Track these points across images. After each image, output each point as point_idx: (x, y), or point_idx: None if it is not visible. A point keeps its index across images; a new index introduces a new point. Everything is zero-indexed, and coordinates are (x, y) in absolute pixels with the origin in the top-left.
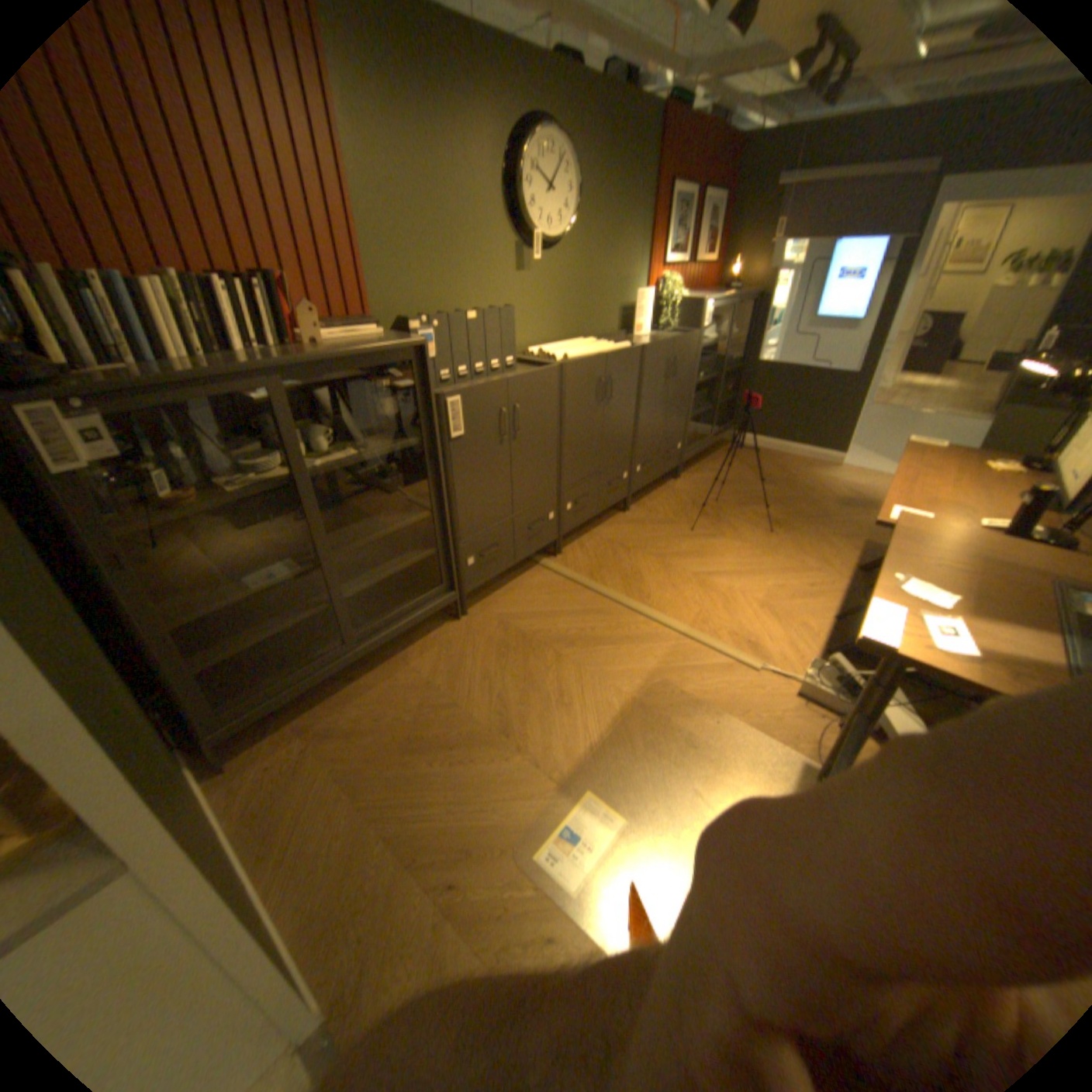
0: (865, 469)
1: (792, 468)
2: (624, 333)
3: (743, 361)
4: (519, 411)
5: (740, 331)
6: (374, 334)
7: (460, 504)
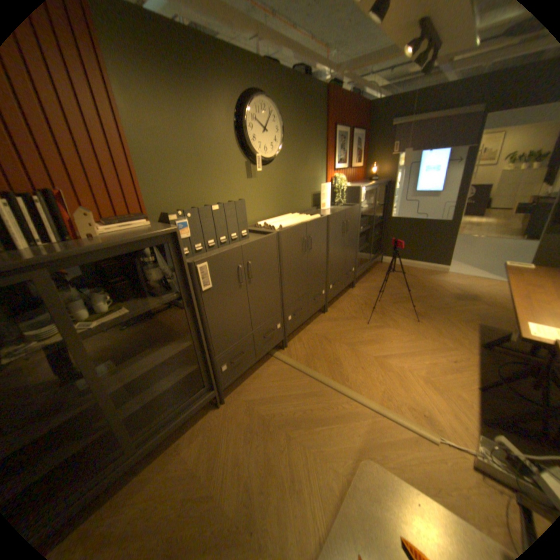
0: (460, 275)
1: (417, 277)
2: (313, 209)
3: (381, 219)
4: (249, 266)
5: (378, 203)
6: (140, 226)
7: (210, 334)
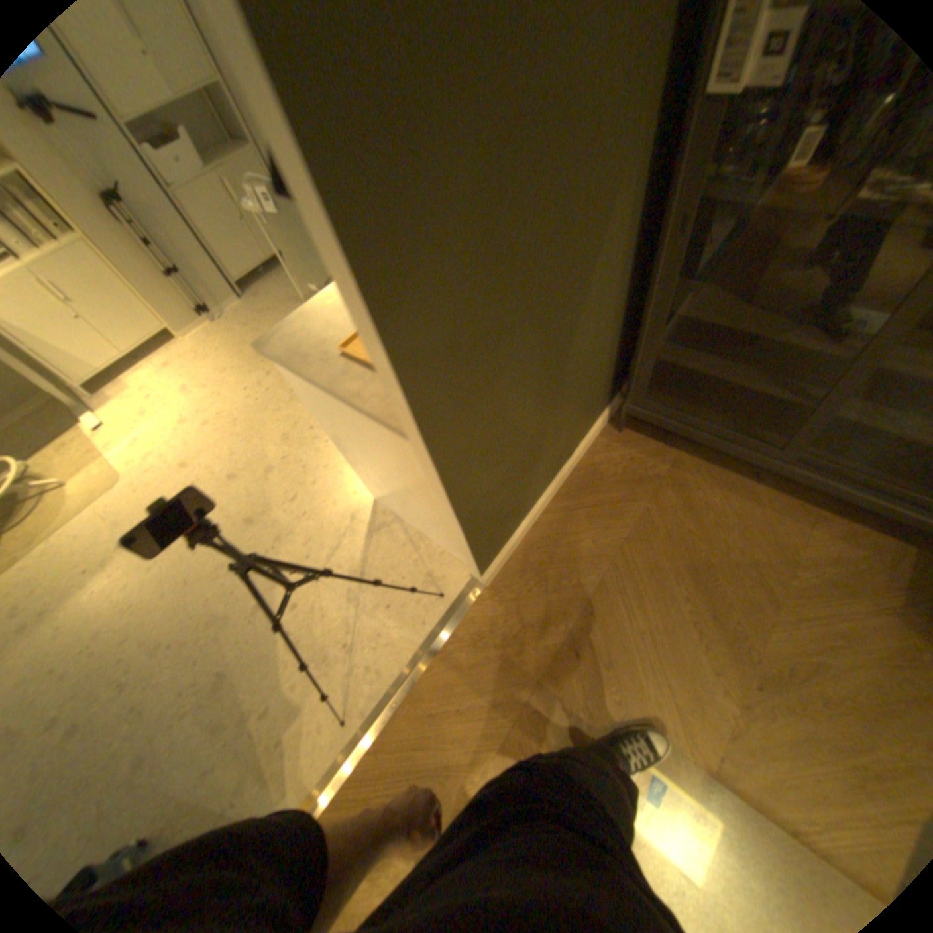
0: None
1: None
2: None
3: None
4: None
5: None
6: None
7: None
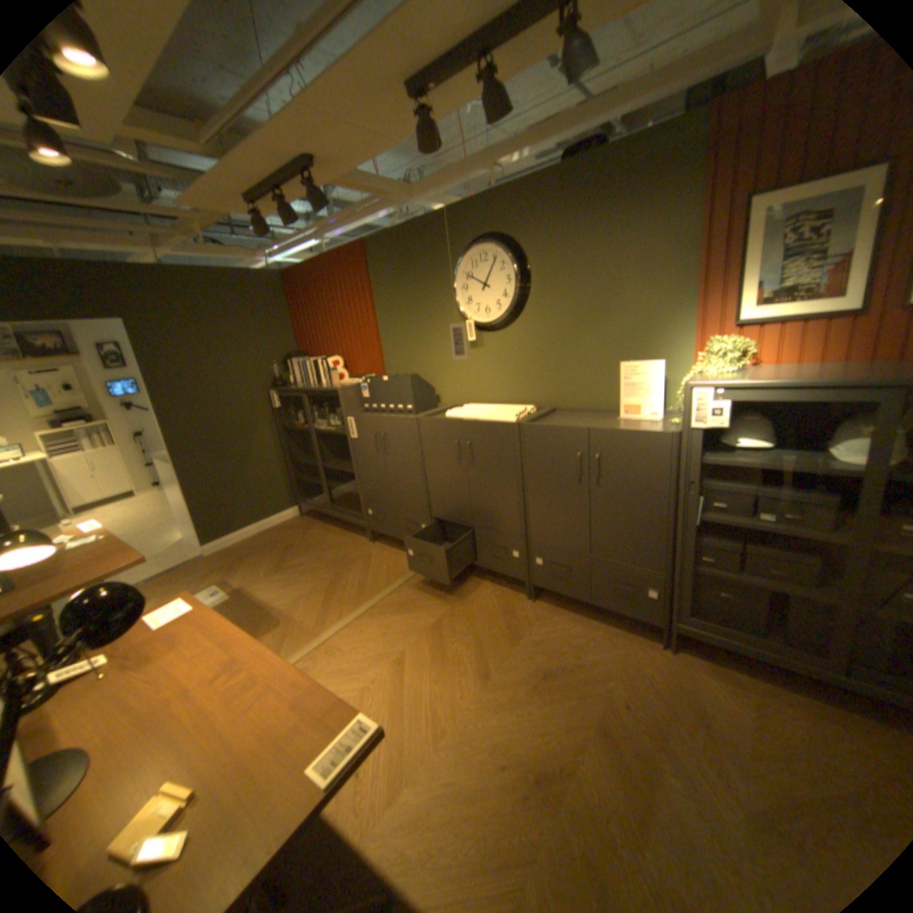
0: None
1: None
2: (612, 412)
3: None
4: (383, 438)
5: None
6: (352, 383)
7: (359, 475)
